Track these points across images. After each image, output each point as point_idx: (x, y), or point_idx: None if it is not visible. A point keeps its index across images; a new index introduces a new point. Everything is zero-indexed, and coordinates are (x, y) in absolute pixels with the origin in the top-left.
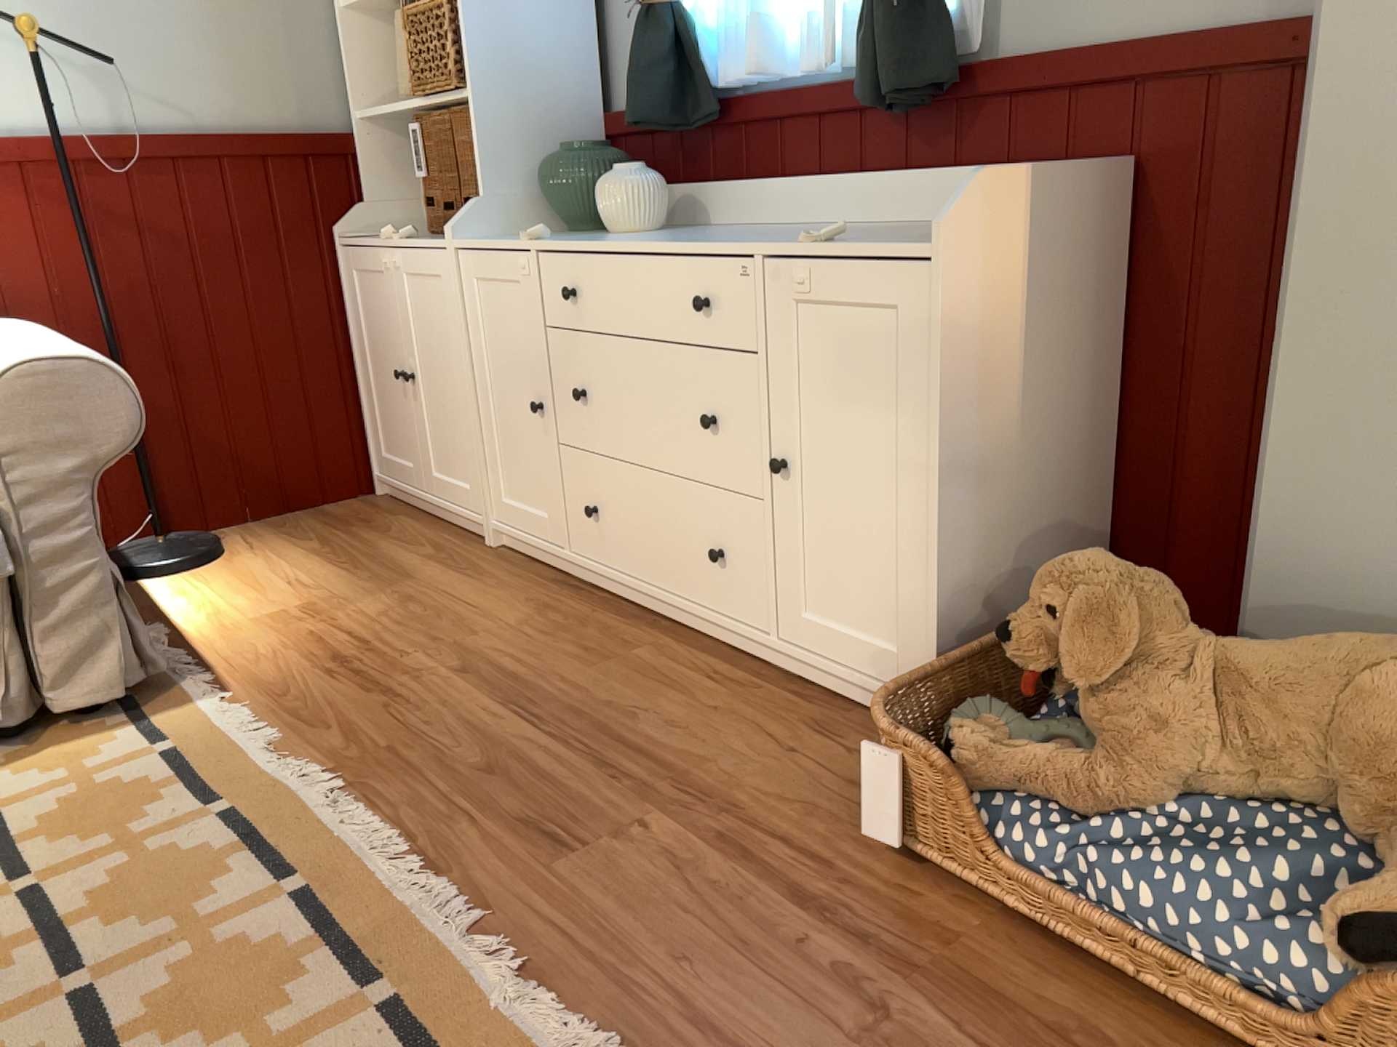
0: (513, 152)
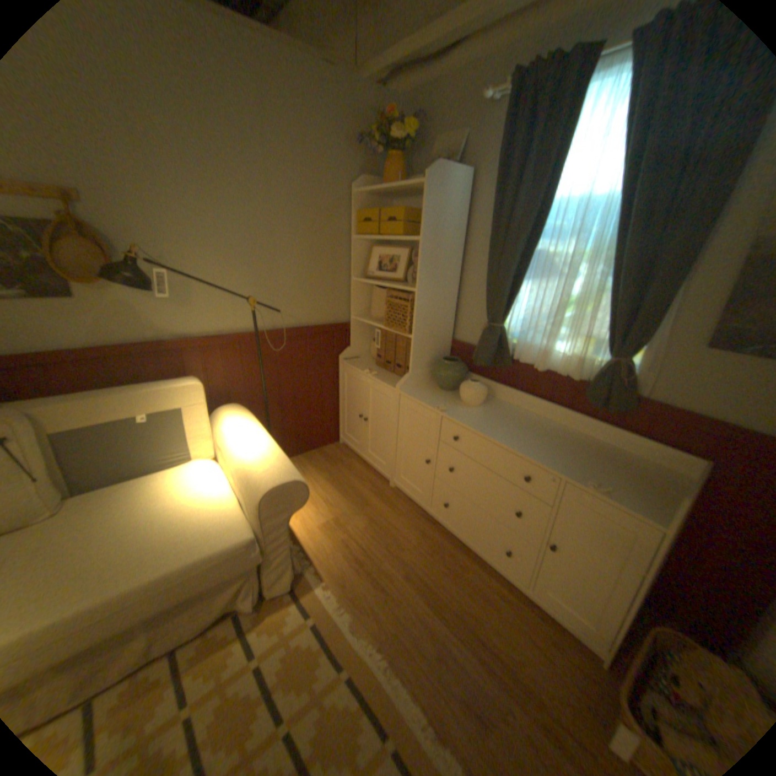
0: (422, 356)
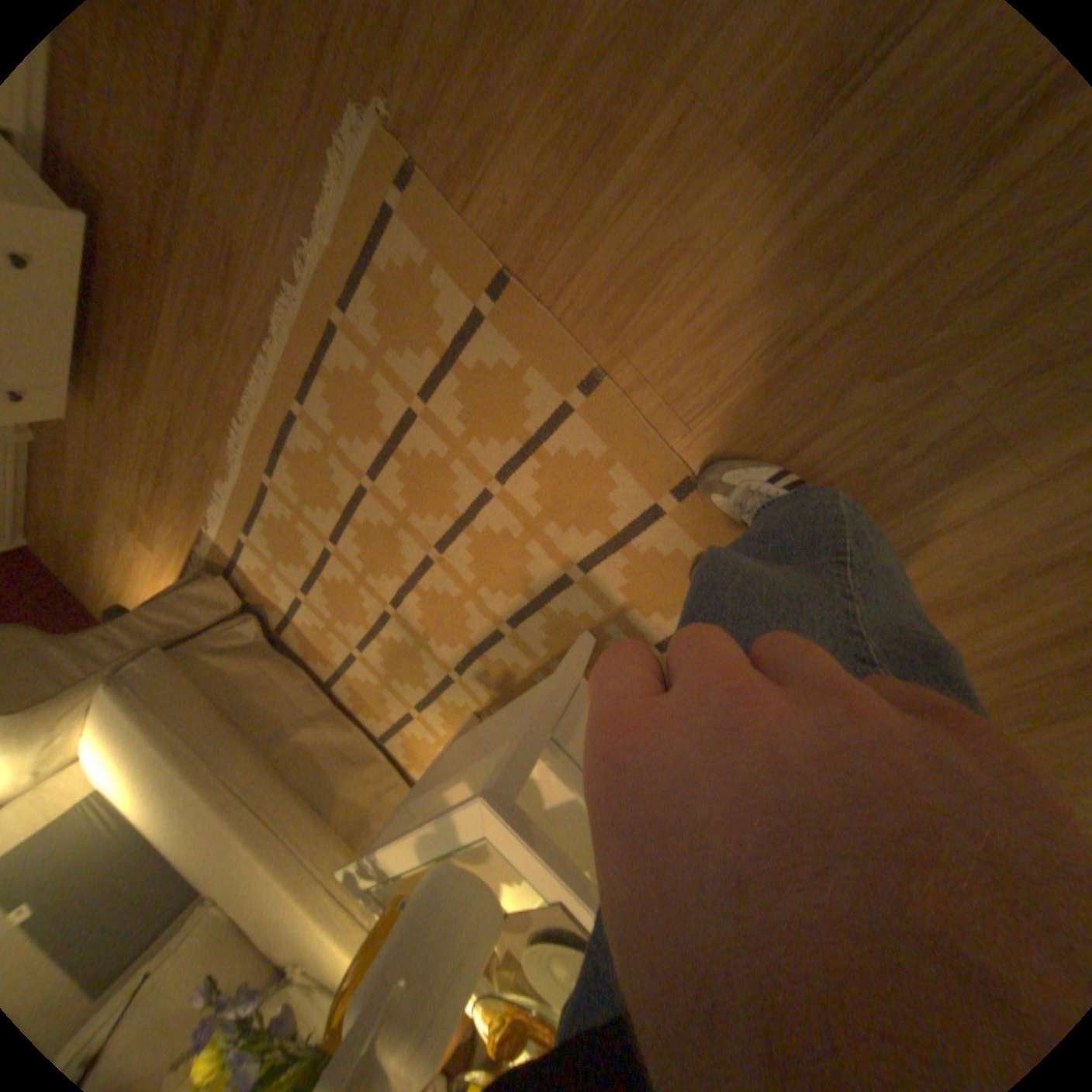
0: None
